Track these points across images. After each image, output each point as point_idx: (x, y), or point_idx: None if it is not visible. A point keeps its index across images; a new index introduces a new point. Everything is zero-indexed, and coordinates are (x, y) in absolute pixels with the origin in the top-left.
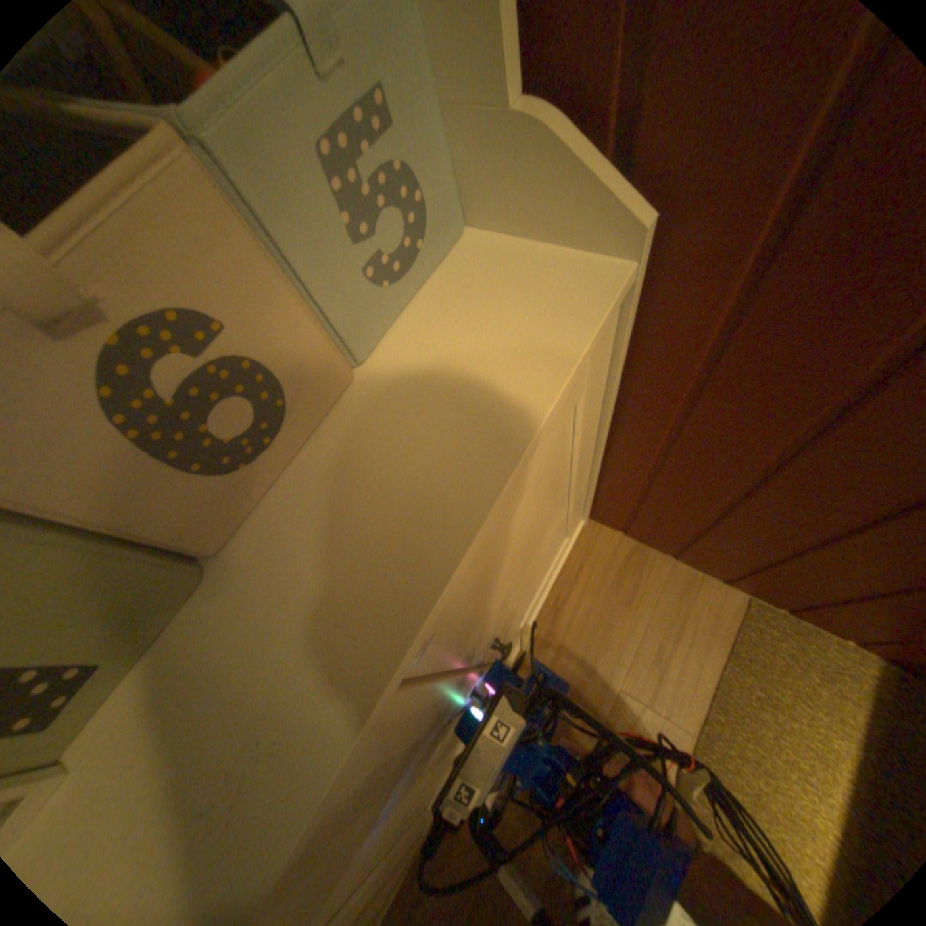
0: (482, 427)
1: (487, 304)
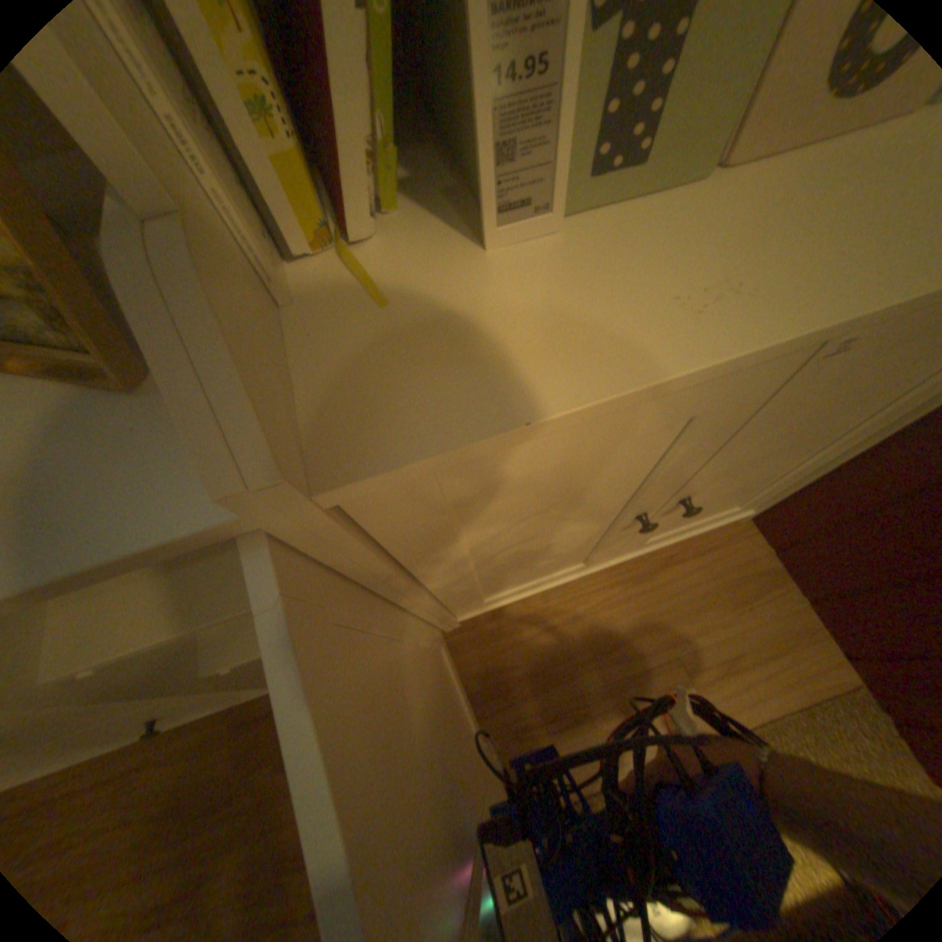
0: None
1: None
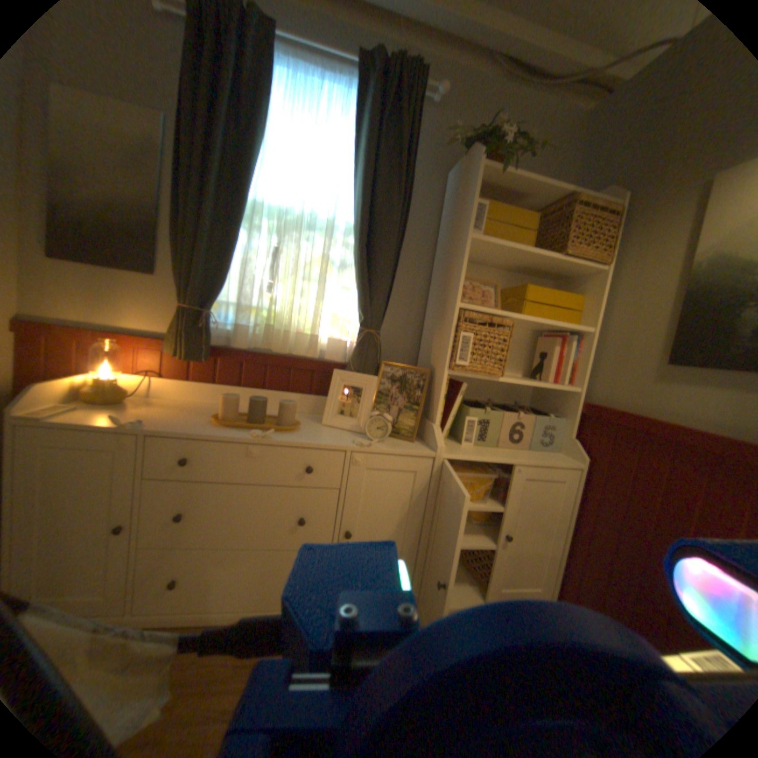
0: (544, 461)
1: (554, 458)
